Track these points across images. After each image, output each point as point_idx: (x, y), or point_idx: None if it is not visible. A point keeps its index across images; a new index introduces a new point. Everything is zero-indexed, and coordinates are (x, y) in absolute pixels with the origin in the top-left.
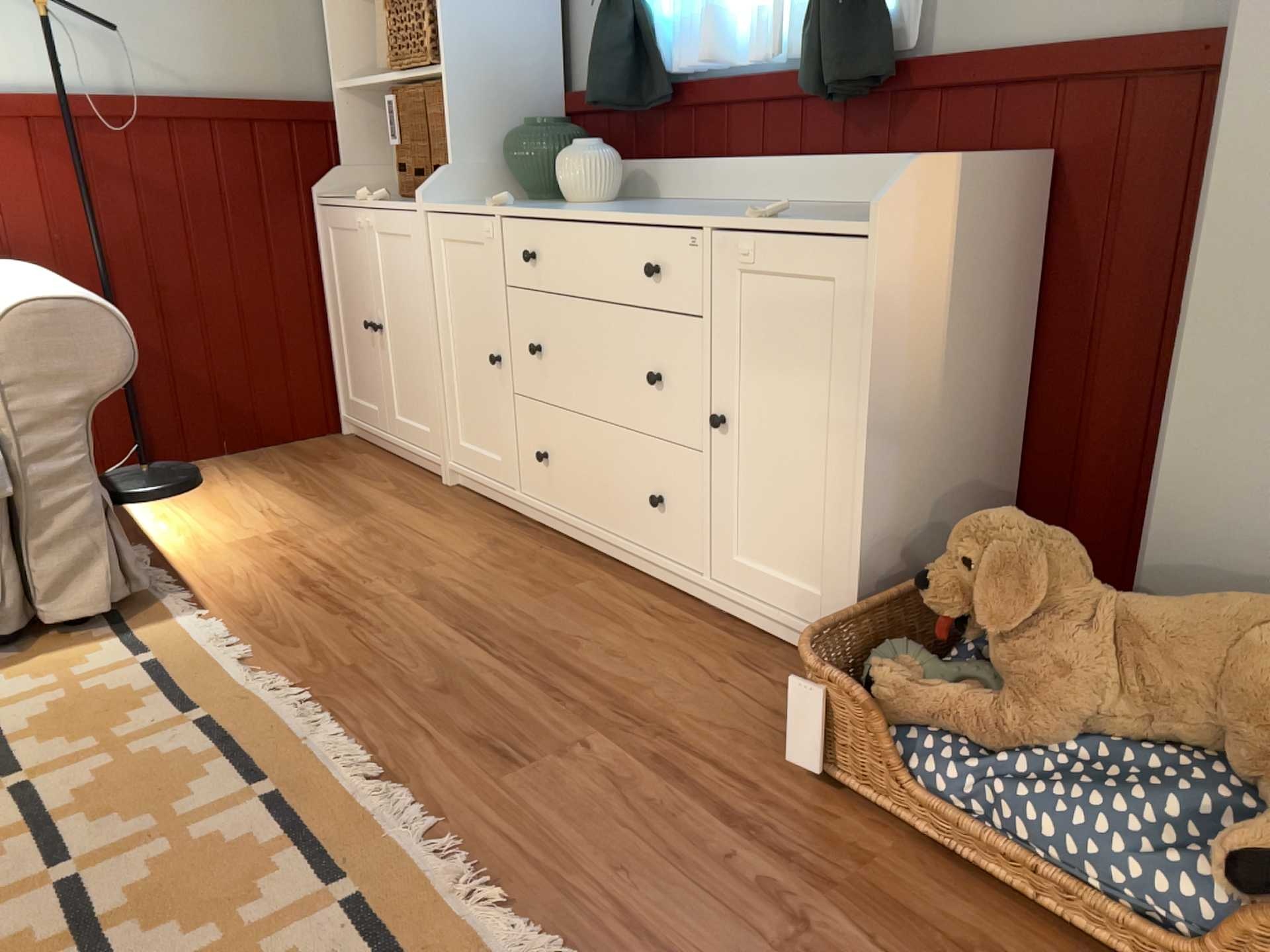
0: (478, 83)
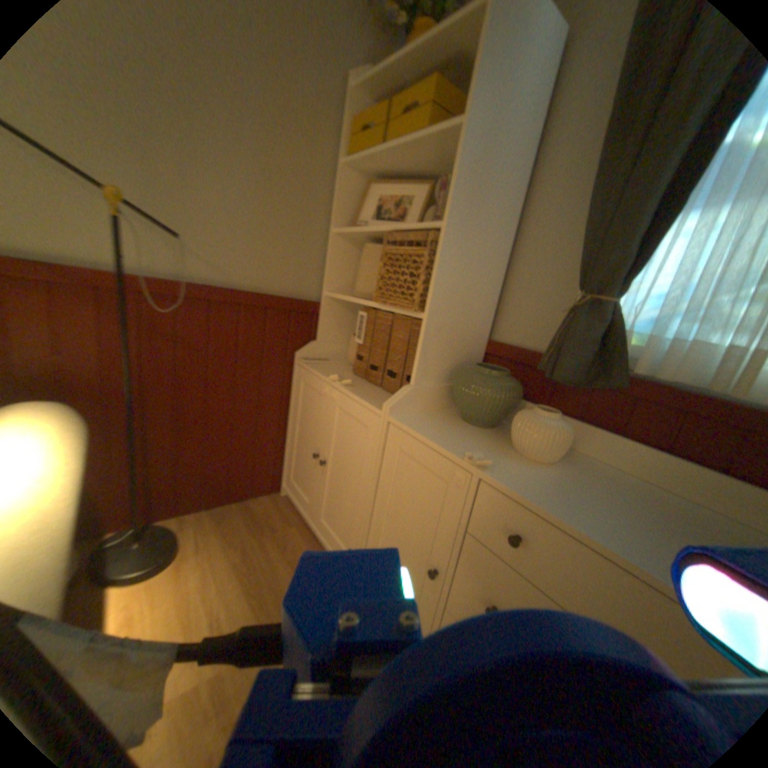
0: (447, 327)
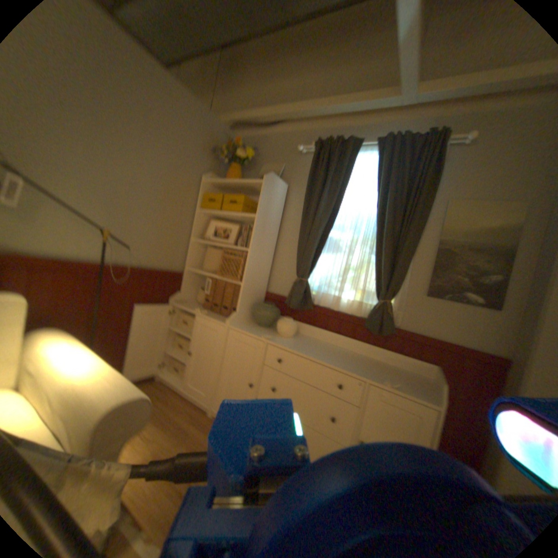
0: (250, 289)
